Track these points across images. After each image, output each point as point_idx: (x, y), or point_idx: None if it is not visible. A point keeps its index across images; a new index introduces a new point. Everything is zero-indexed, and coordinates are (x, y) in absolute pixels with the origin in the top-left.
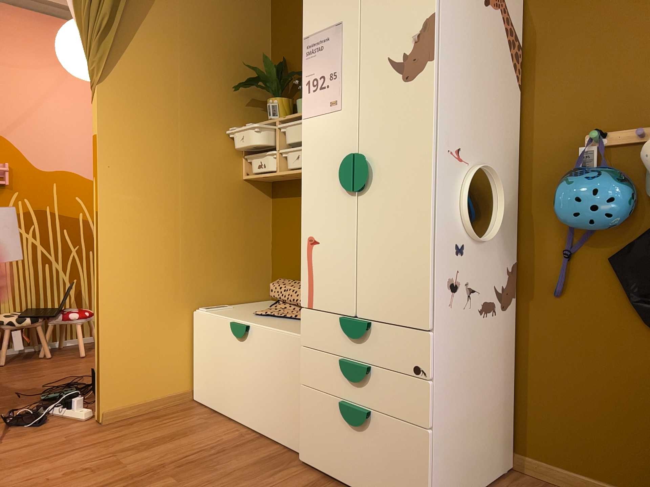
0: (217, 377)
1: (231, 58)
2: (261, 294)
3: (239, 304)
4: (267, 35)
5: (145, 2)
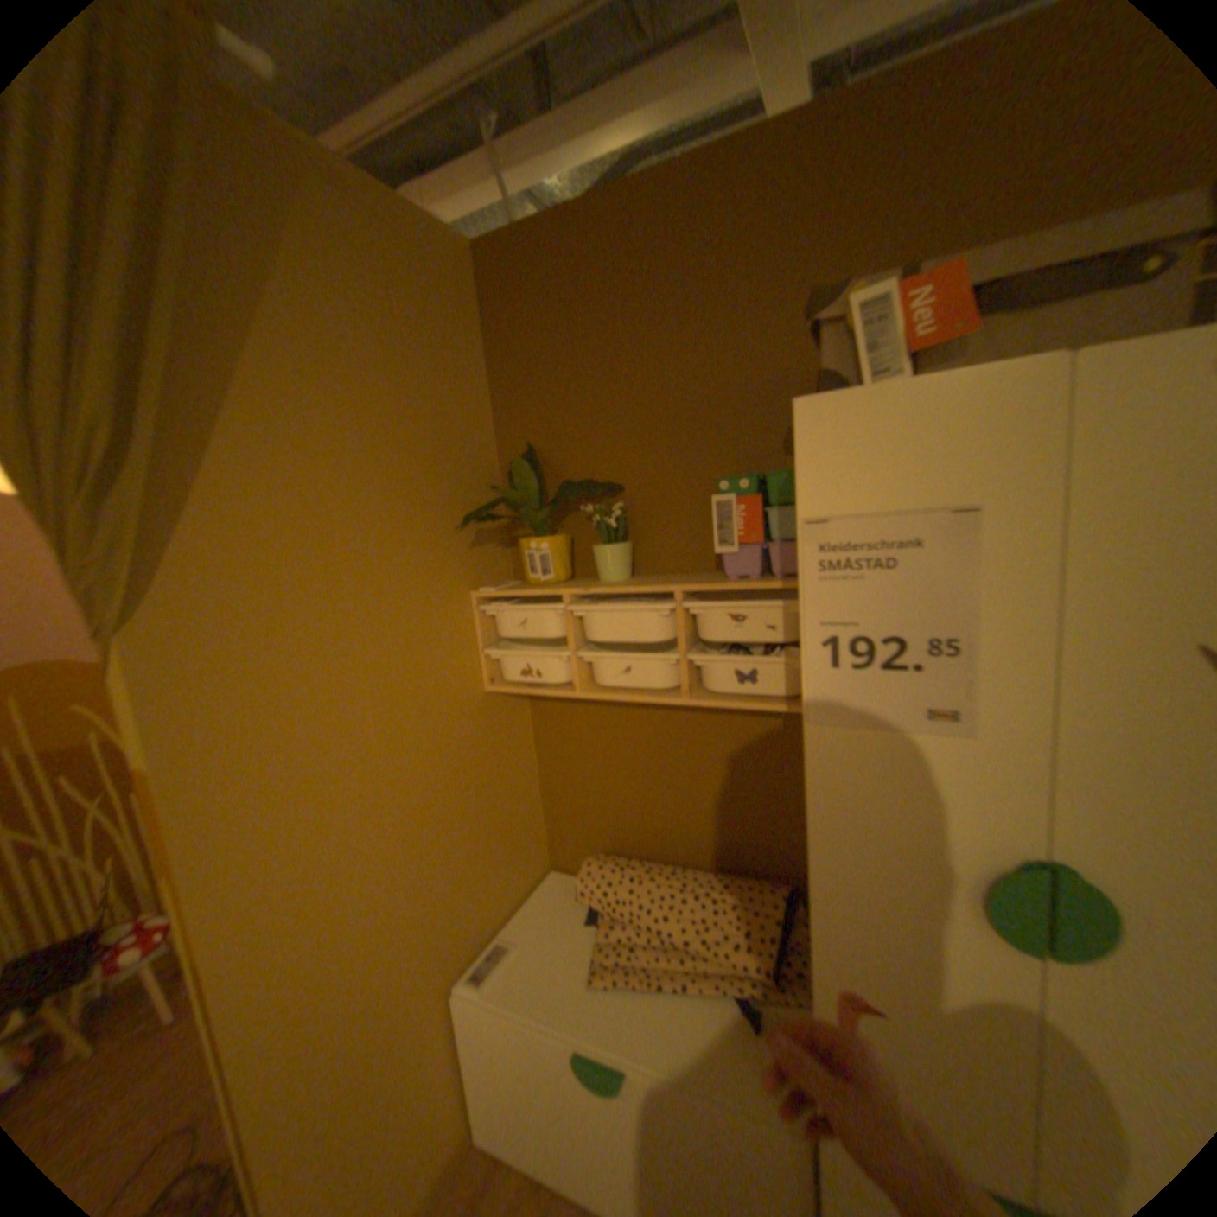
0: (540, 1128)
1: (431, 456)
2: (537, 867)
3: (515, 916)
4: (484, 393)
5: (213, 351)
